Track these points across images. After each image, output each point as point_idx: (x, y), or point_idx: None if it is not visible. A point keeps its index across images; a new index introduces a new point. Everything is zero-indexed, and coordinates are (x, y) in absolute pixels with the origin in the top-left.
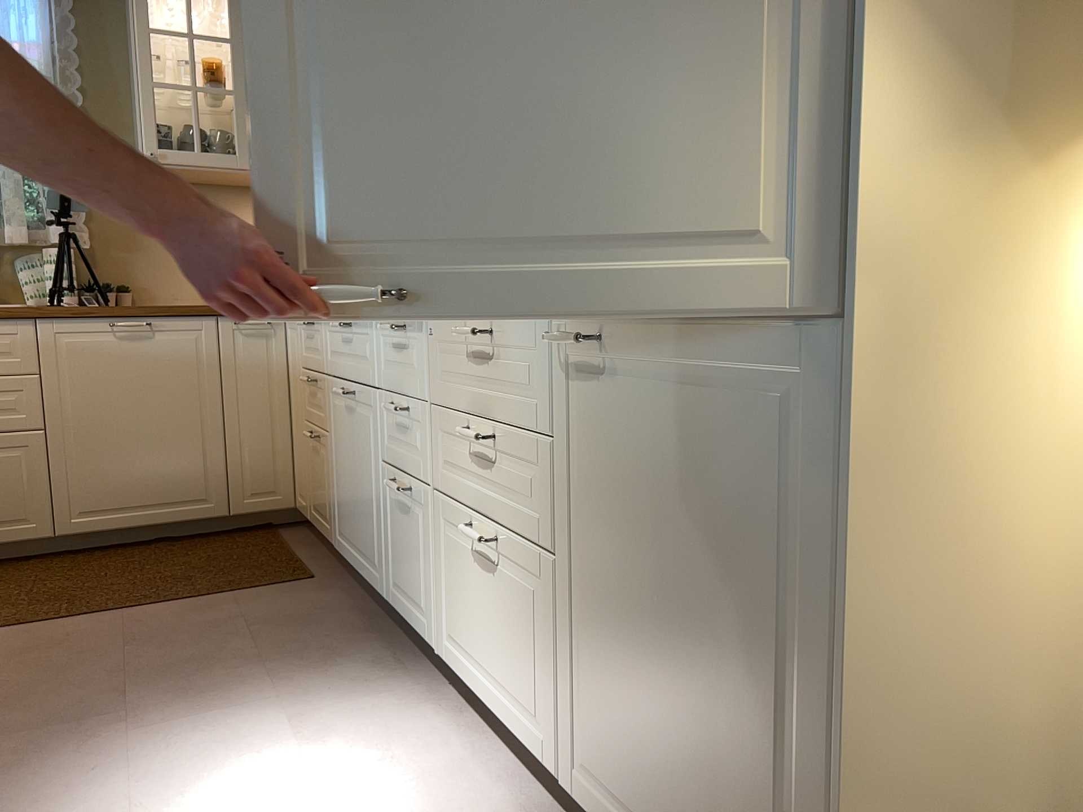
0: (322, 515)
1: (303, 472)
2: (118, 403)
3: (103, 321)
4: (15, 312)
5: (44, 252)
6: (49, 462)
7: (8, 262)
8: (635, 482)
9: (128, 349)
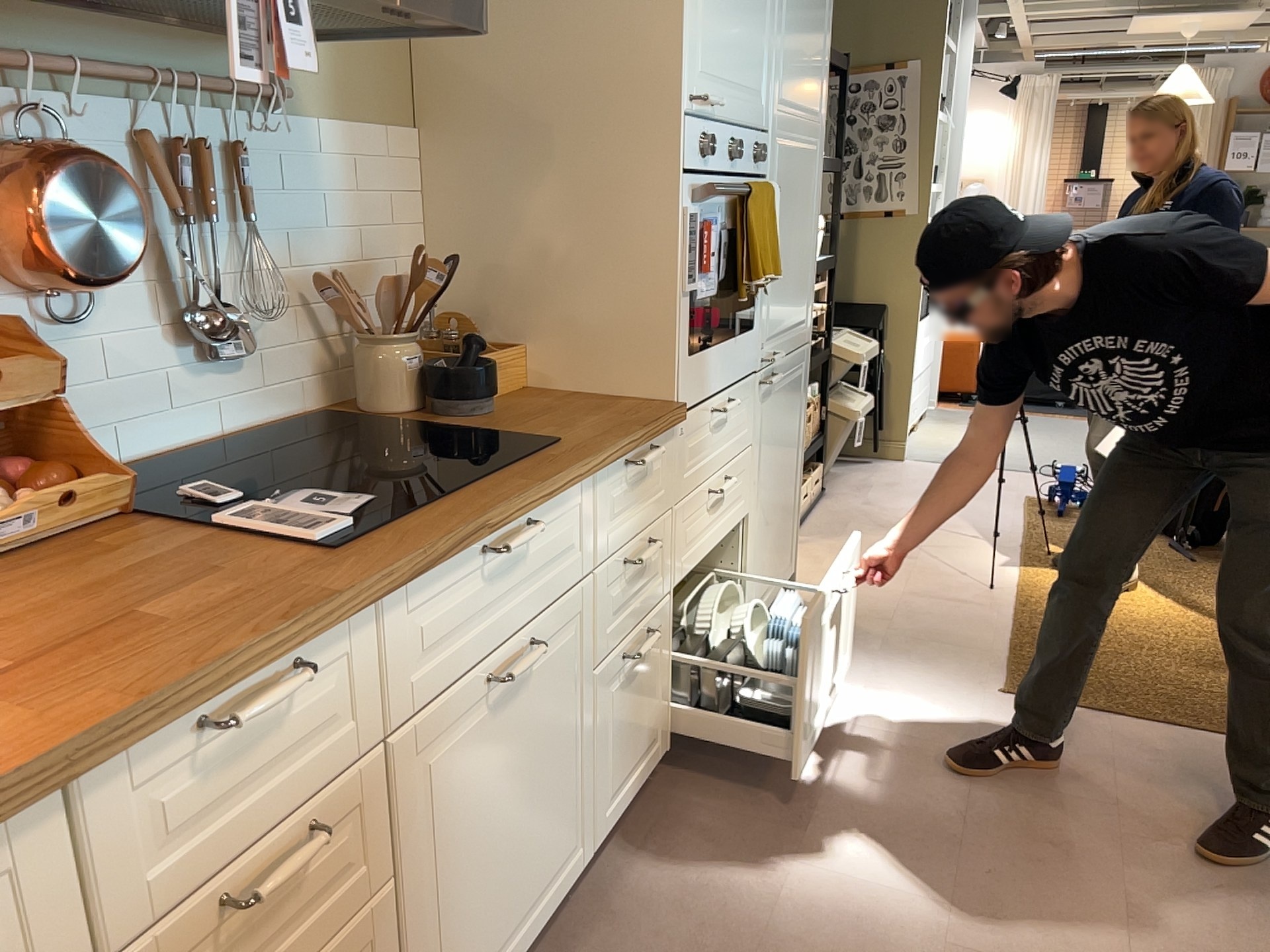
0: None
1: None
2: None
3: None
4: None
5: None
6: None
7: None
8: (776, 433)
9: None
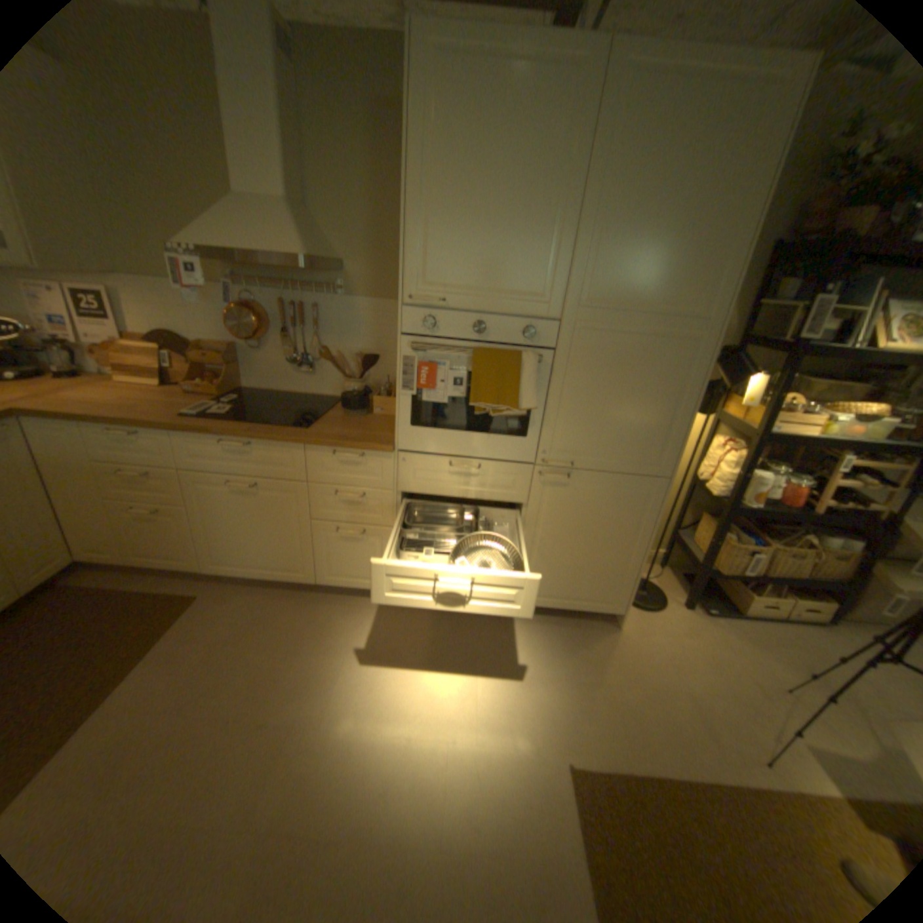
0: (165, 558)
1: (99, 536)
2: None
3: None
4: None
5: None
6: None
7: None
8: (573, 513)
9: None
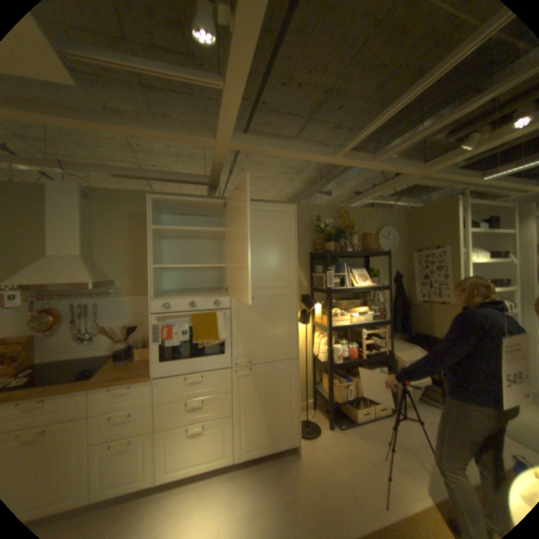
0: None
1: None
2: None
3: None
4: None
5: None
6: None
7: None
8: (257, 390)
9: None
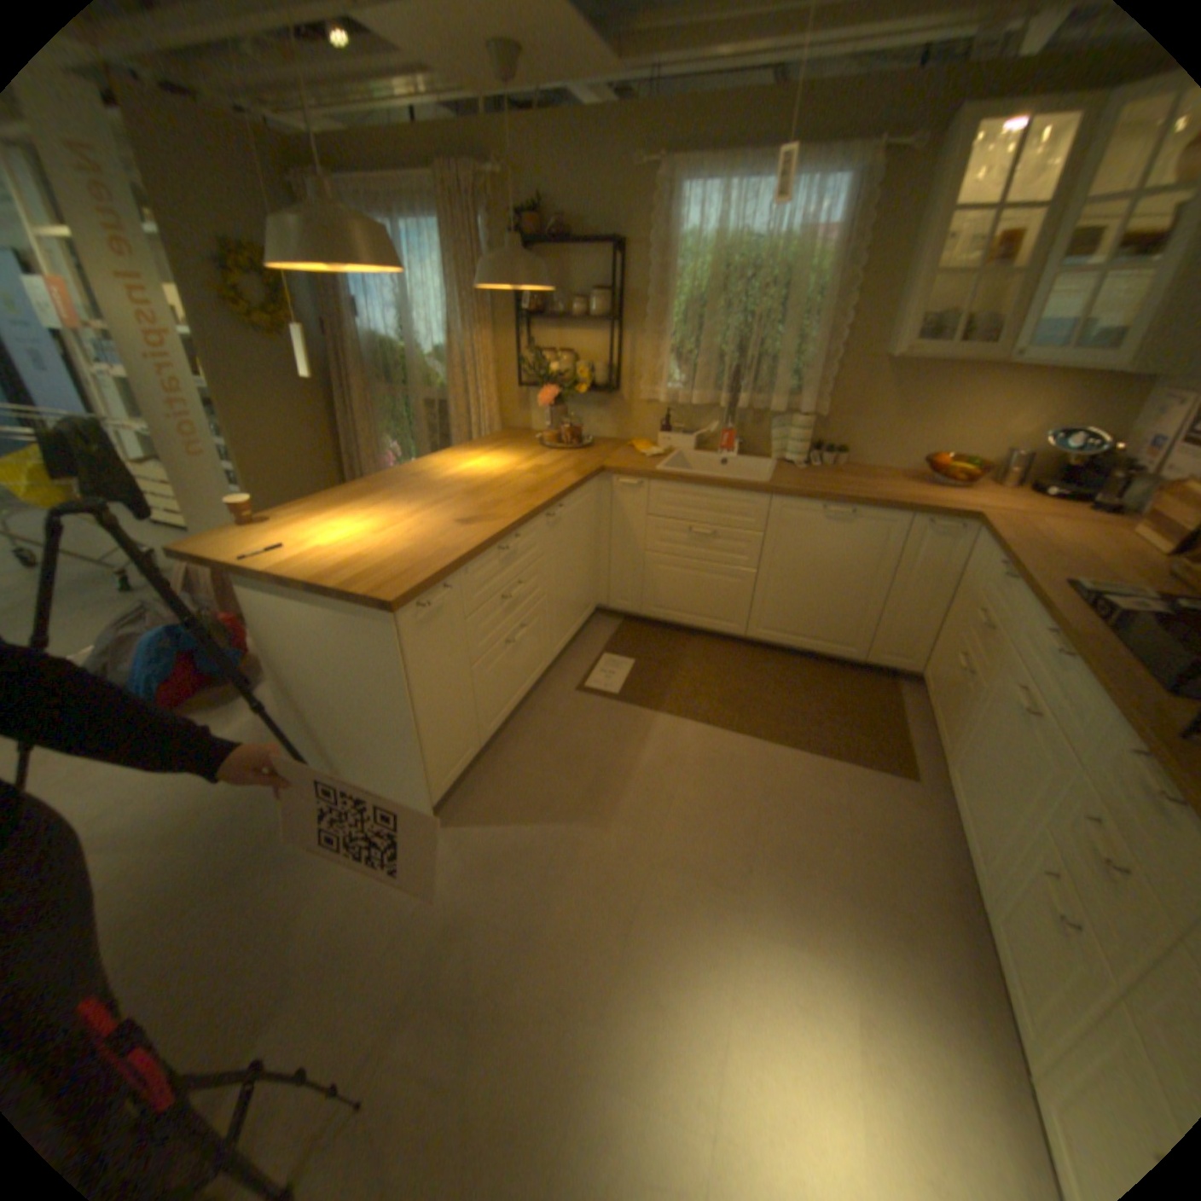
0: (946, 727)
1: (941, 665)
2: (810, 565)
3: (819, 503)
4: (760, 489)
5: (793, 417)
6: (754, 591)
7: (767, 419)
8: None
9: (831, 527)
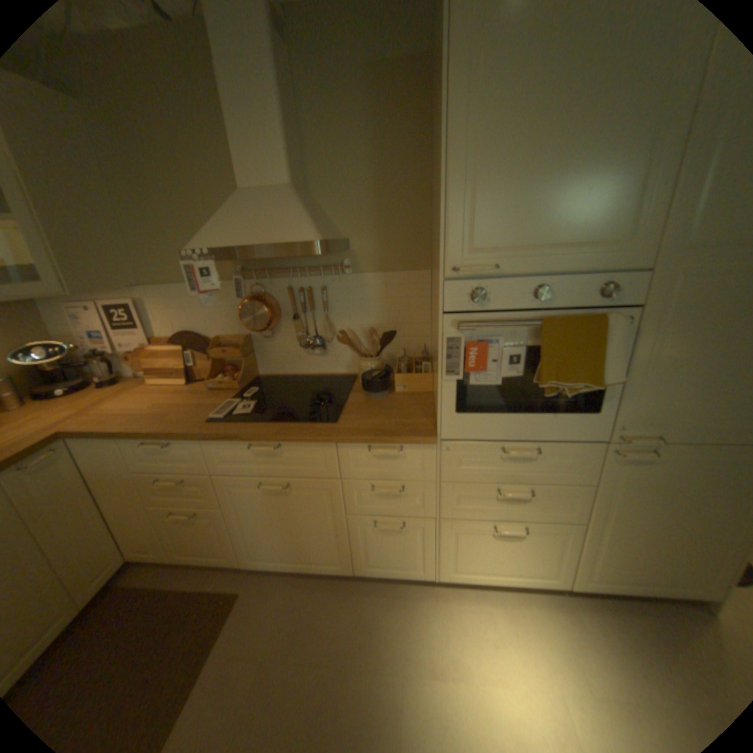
0: (205, 557)
1: (144, 540)
2: None
3: None
4: None
5: None
6: None
7: None
8: (660, 493)
9: None
